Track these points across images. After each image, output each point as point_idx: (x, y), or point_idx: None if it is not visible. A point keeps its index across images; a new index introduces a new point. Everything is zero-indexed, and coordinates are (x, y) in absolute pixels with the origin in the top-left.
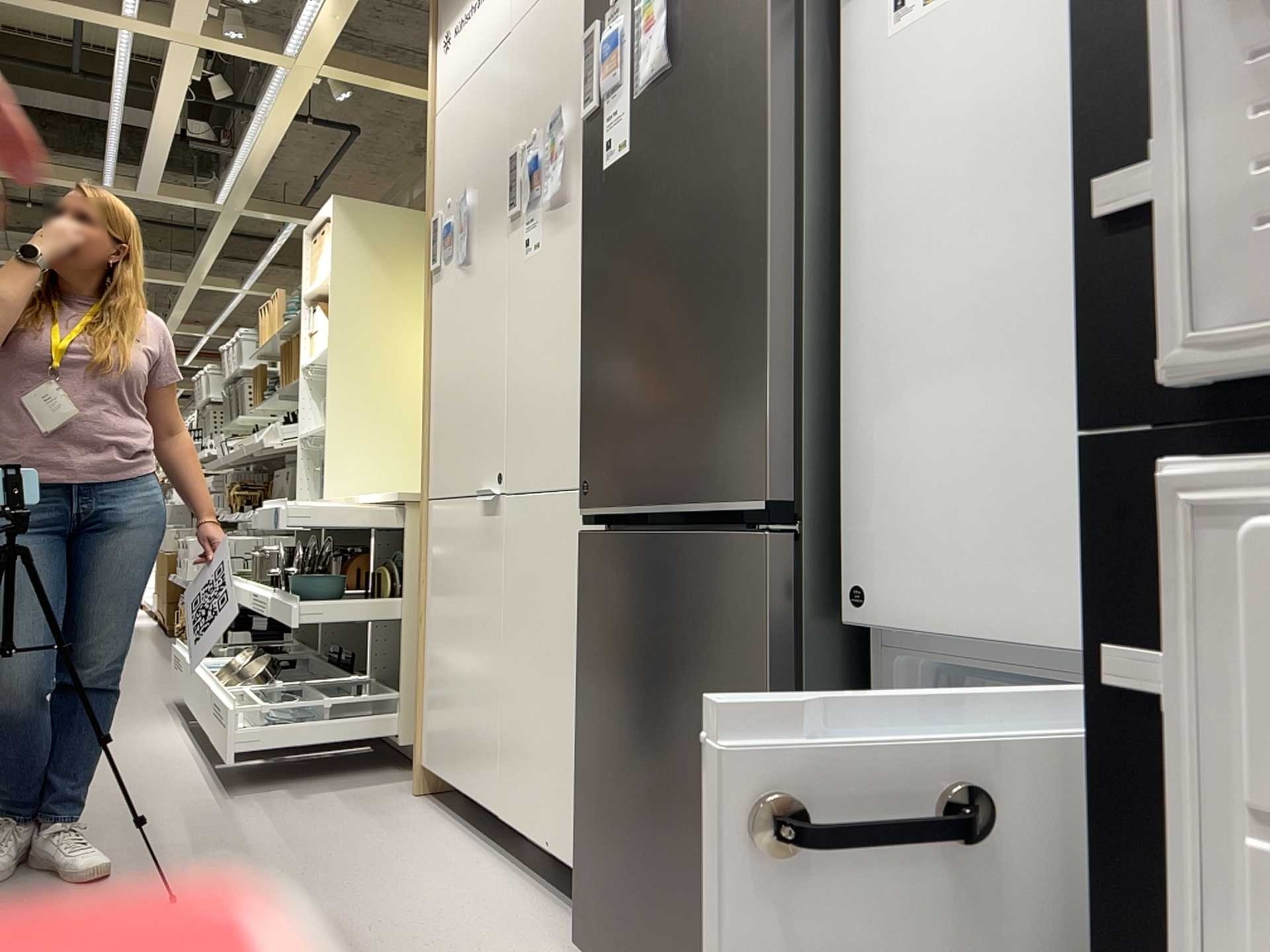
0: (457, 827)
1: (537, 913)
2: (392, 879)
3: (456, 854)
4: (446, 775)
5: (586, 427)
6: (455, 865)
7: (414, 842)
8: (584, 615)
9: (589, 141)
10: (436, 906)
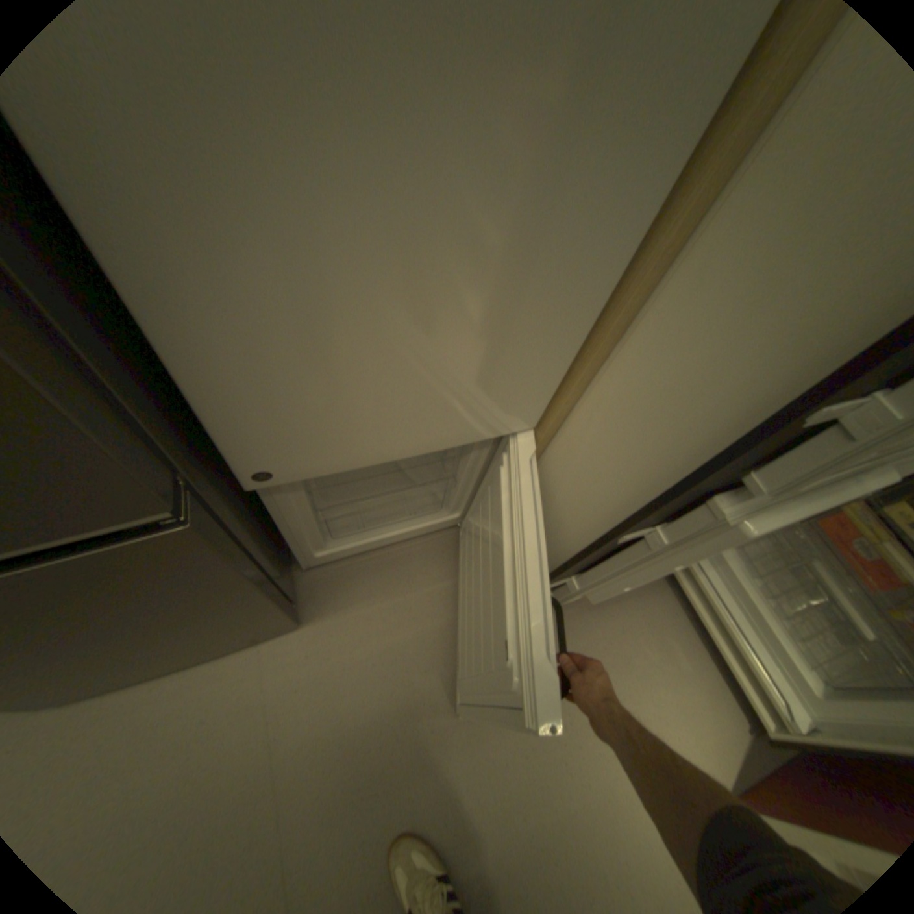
0: None
1: None
2: None
3: None
4: None
5: None
6: None
7: None
8: None
9: None
10: None
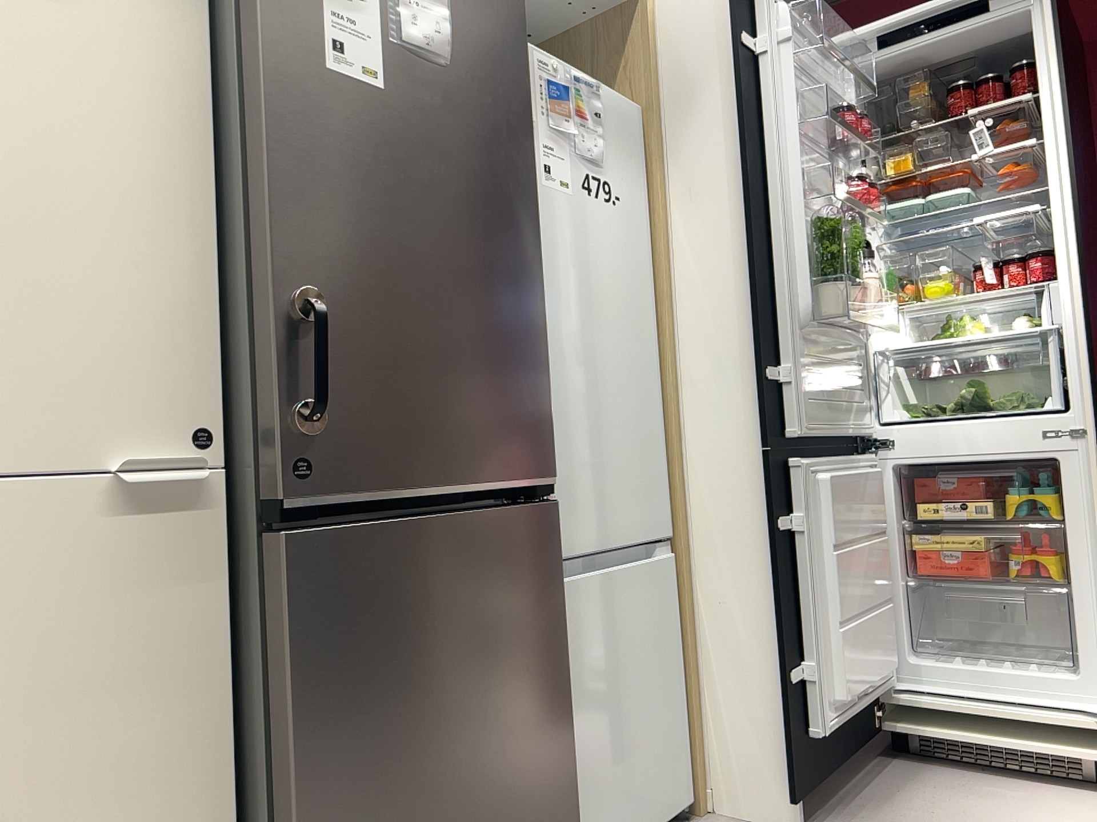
0: None
1: None
2: None
3: None
4: None
5: (292, 384)
6: None
7: None
8: (304, 644)
9: None
10: None
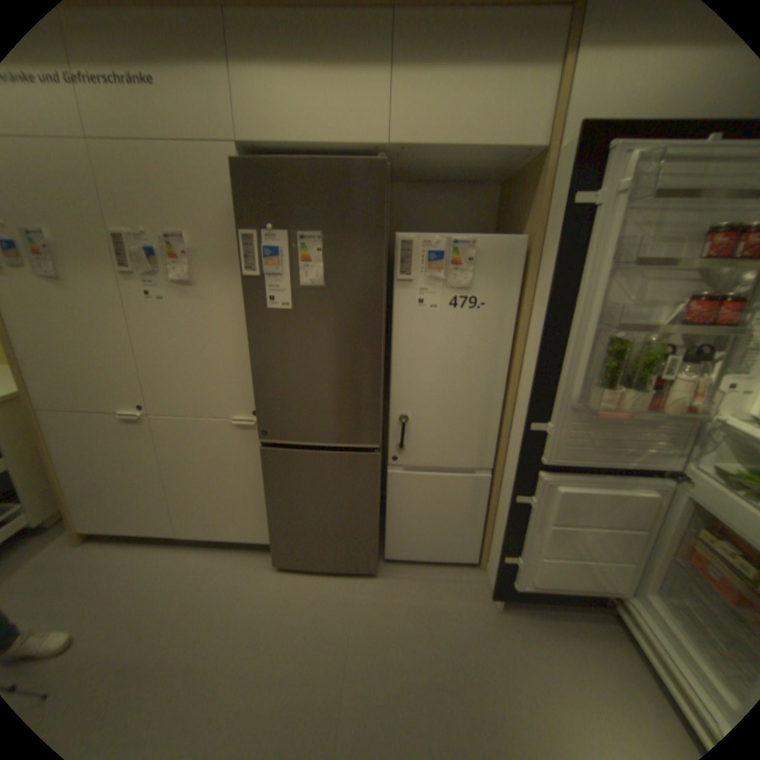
0: (132, 549)
1: (230, 562)
2: (147, 592)
3: (155, 562)
4: (110, 532)
5: (262, 409)
6: (164, 566)
7: (124, 569)
8: (268, 474)
9: (249, 287)
10: (189, 588)
